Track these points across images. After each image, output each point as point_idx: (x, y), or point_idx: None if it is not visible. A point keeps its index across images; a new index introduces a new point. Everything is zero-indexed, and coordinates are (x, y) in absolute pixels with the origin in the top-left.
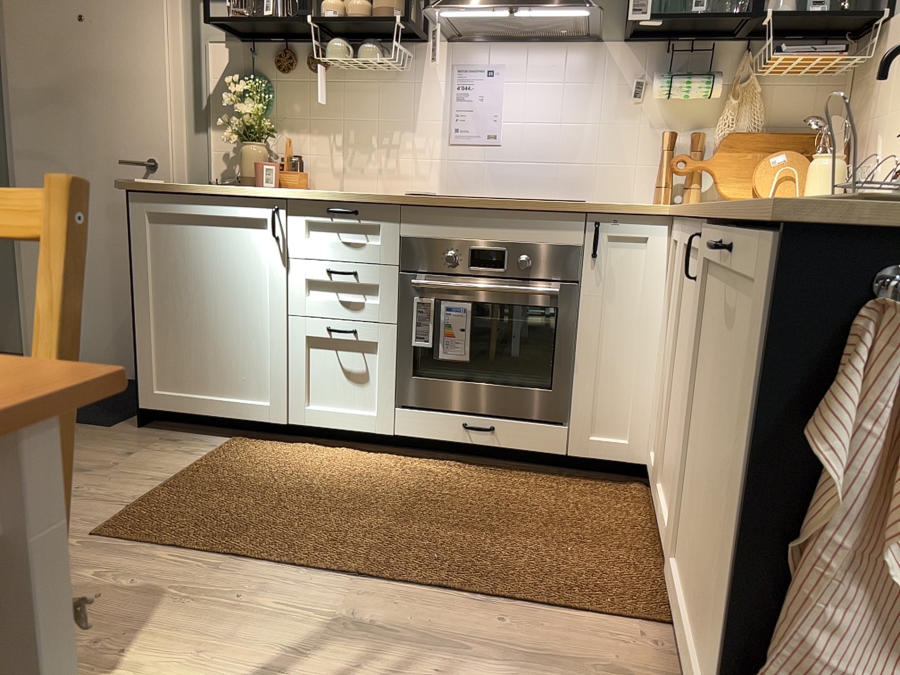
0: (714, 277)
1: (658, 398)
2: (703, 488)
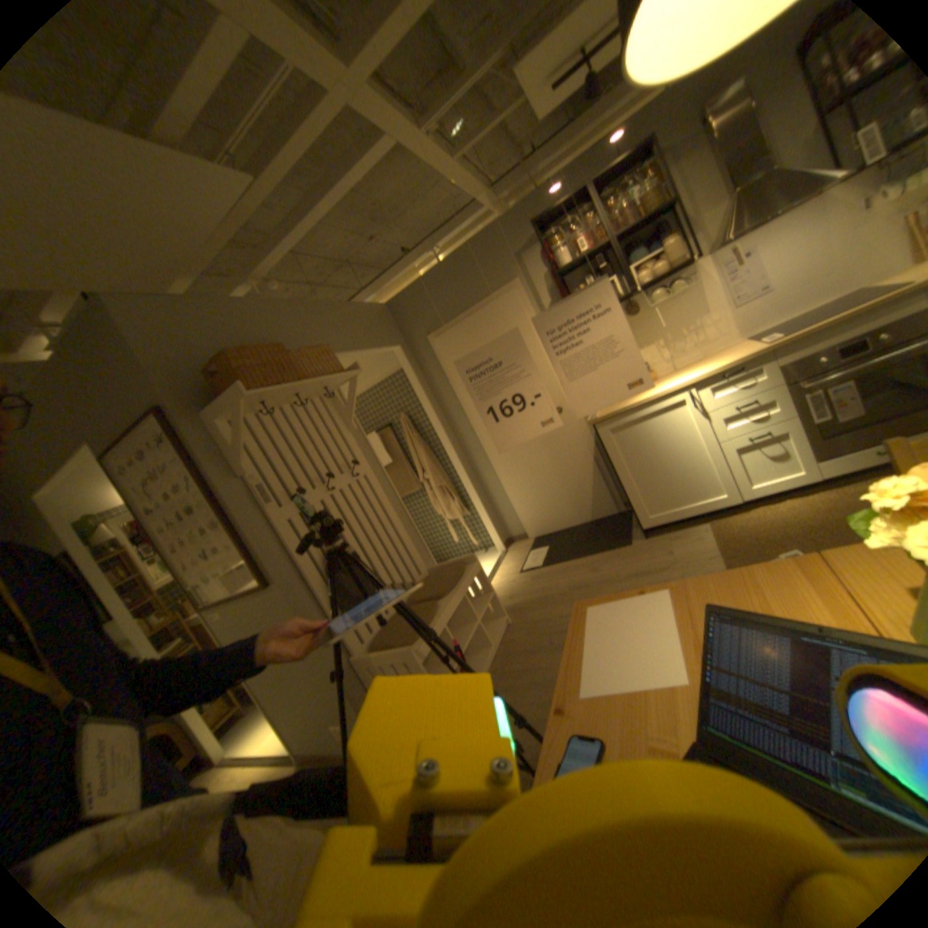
0: None
1: None
2: None
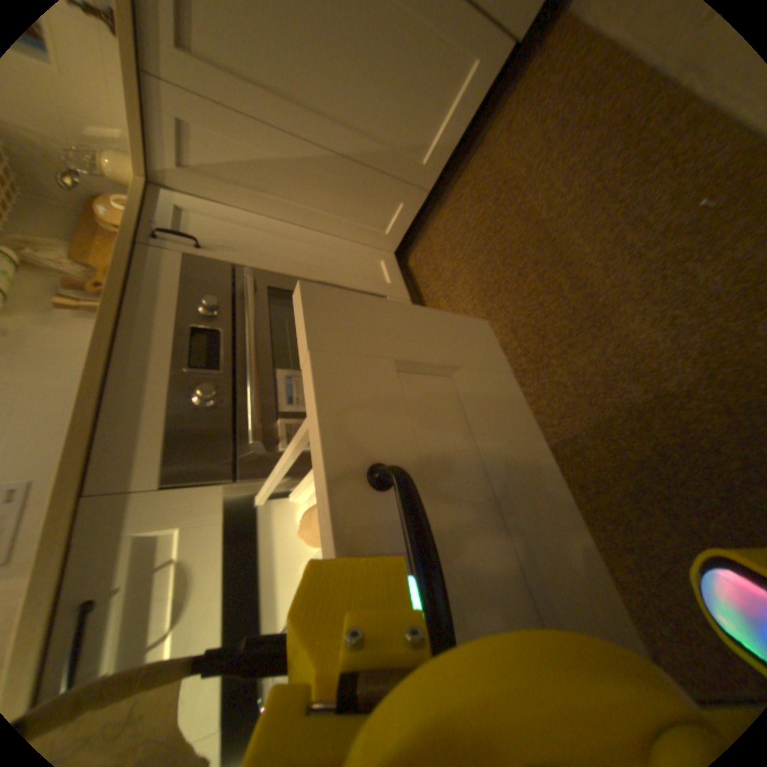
0: None
1: (345, 221)
2: None
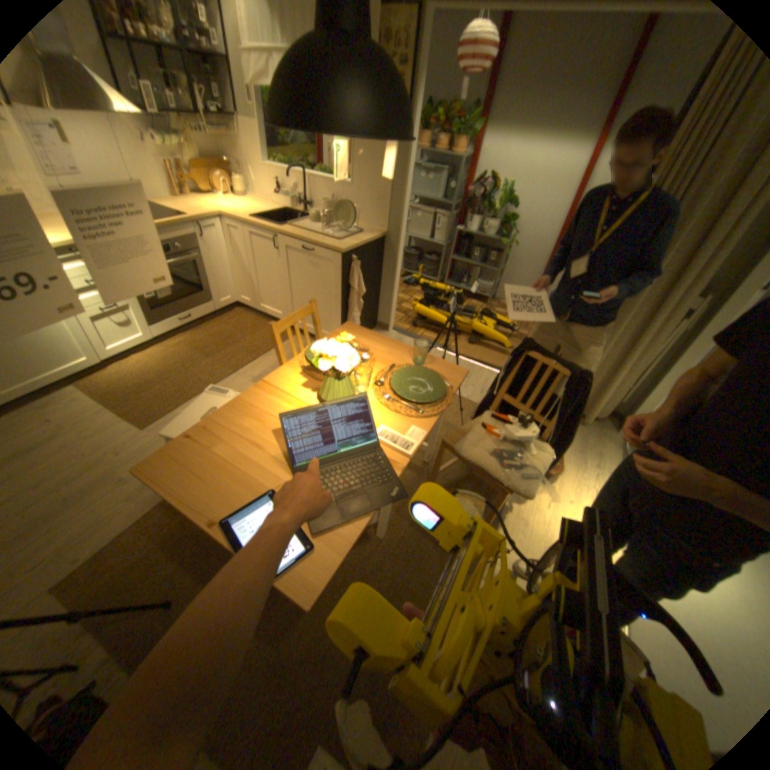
0: (288, 248)
1: (237, 278)
2: (303, 299)
